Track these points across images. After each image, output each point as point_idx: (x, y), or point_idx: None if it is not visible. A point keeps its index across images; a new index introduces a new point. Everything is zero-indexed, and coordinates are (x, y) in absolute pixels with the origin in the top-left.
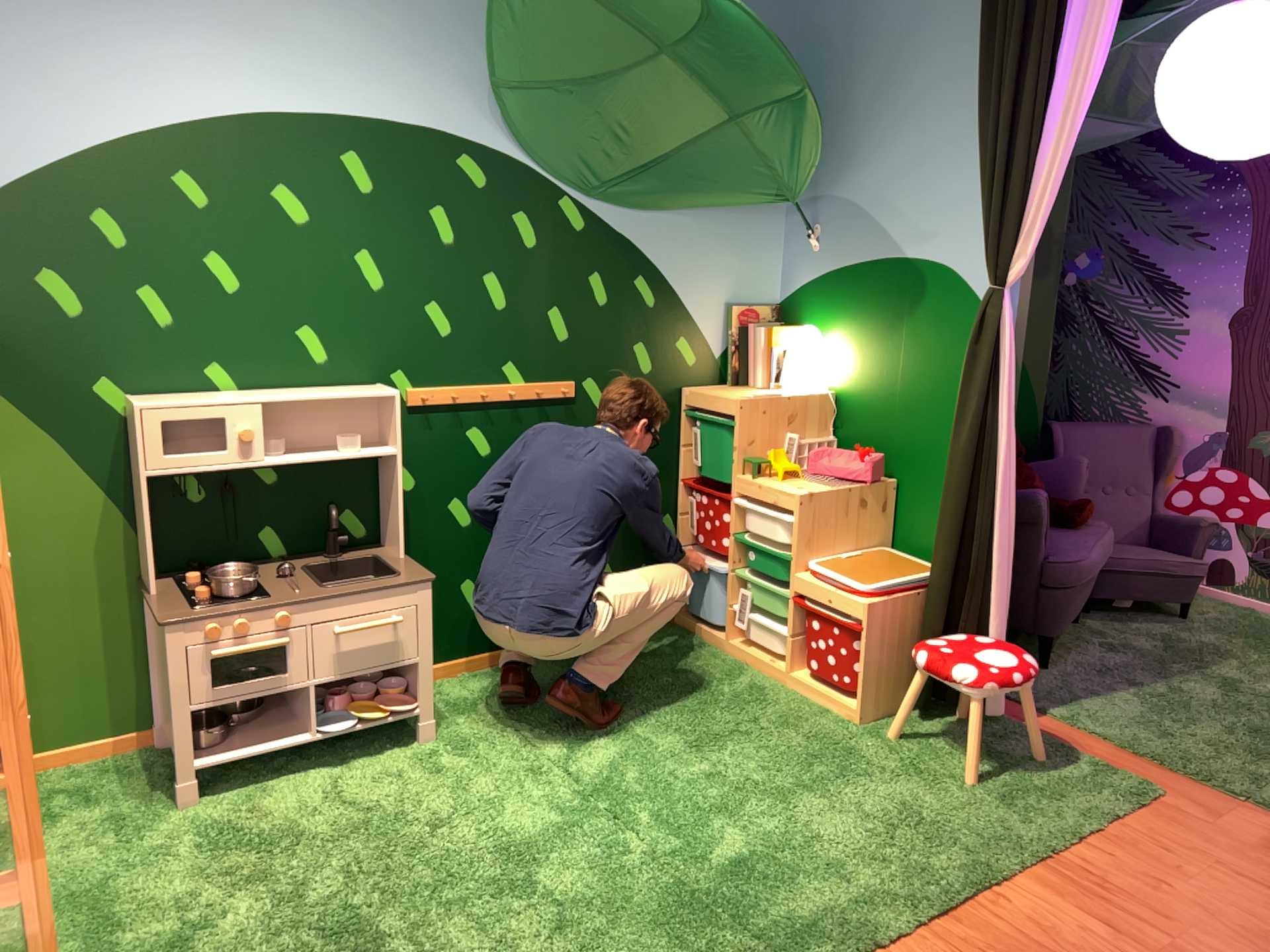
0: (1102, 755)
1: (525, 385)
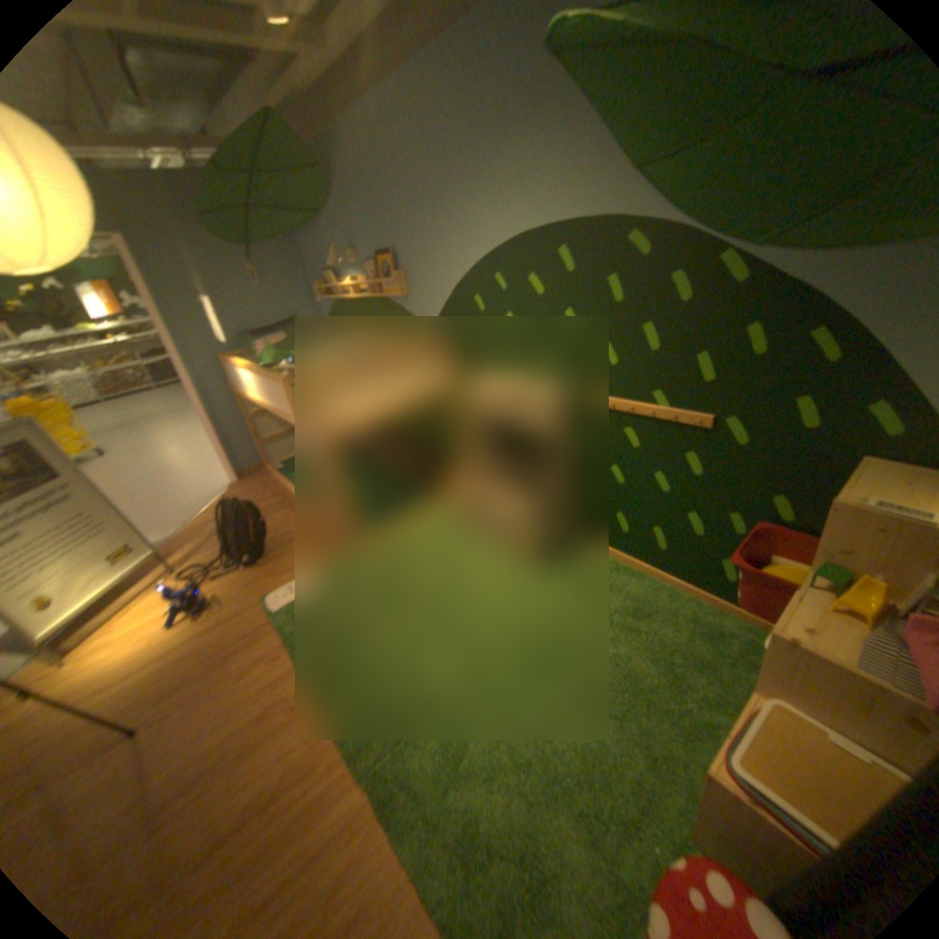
0: None
1: (665, 411)
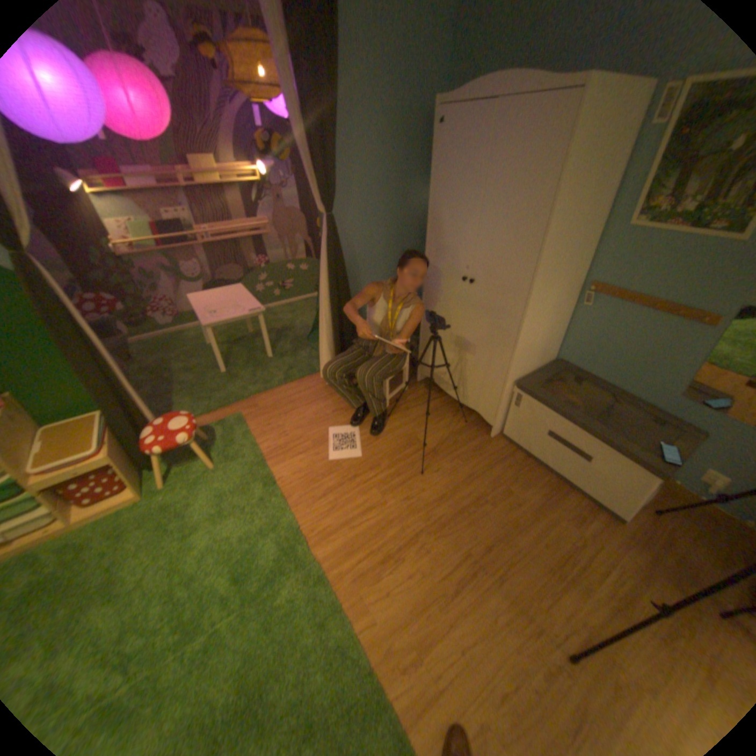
0: (210, 420)
1: None
